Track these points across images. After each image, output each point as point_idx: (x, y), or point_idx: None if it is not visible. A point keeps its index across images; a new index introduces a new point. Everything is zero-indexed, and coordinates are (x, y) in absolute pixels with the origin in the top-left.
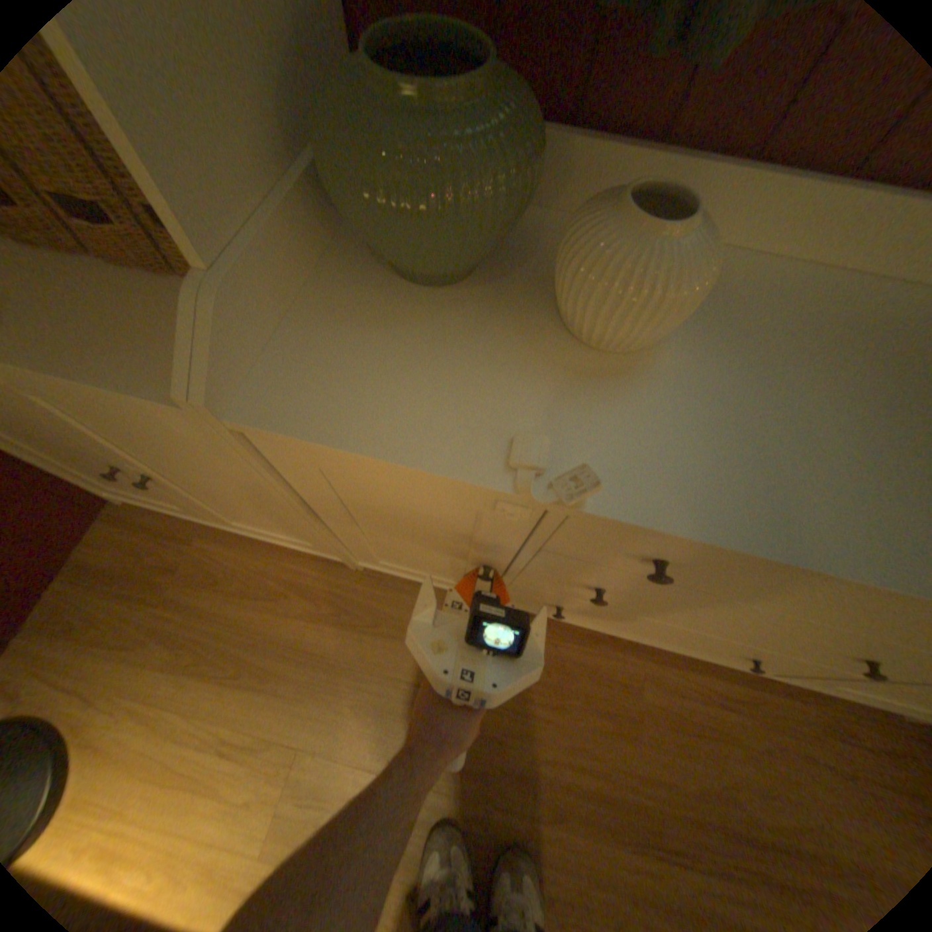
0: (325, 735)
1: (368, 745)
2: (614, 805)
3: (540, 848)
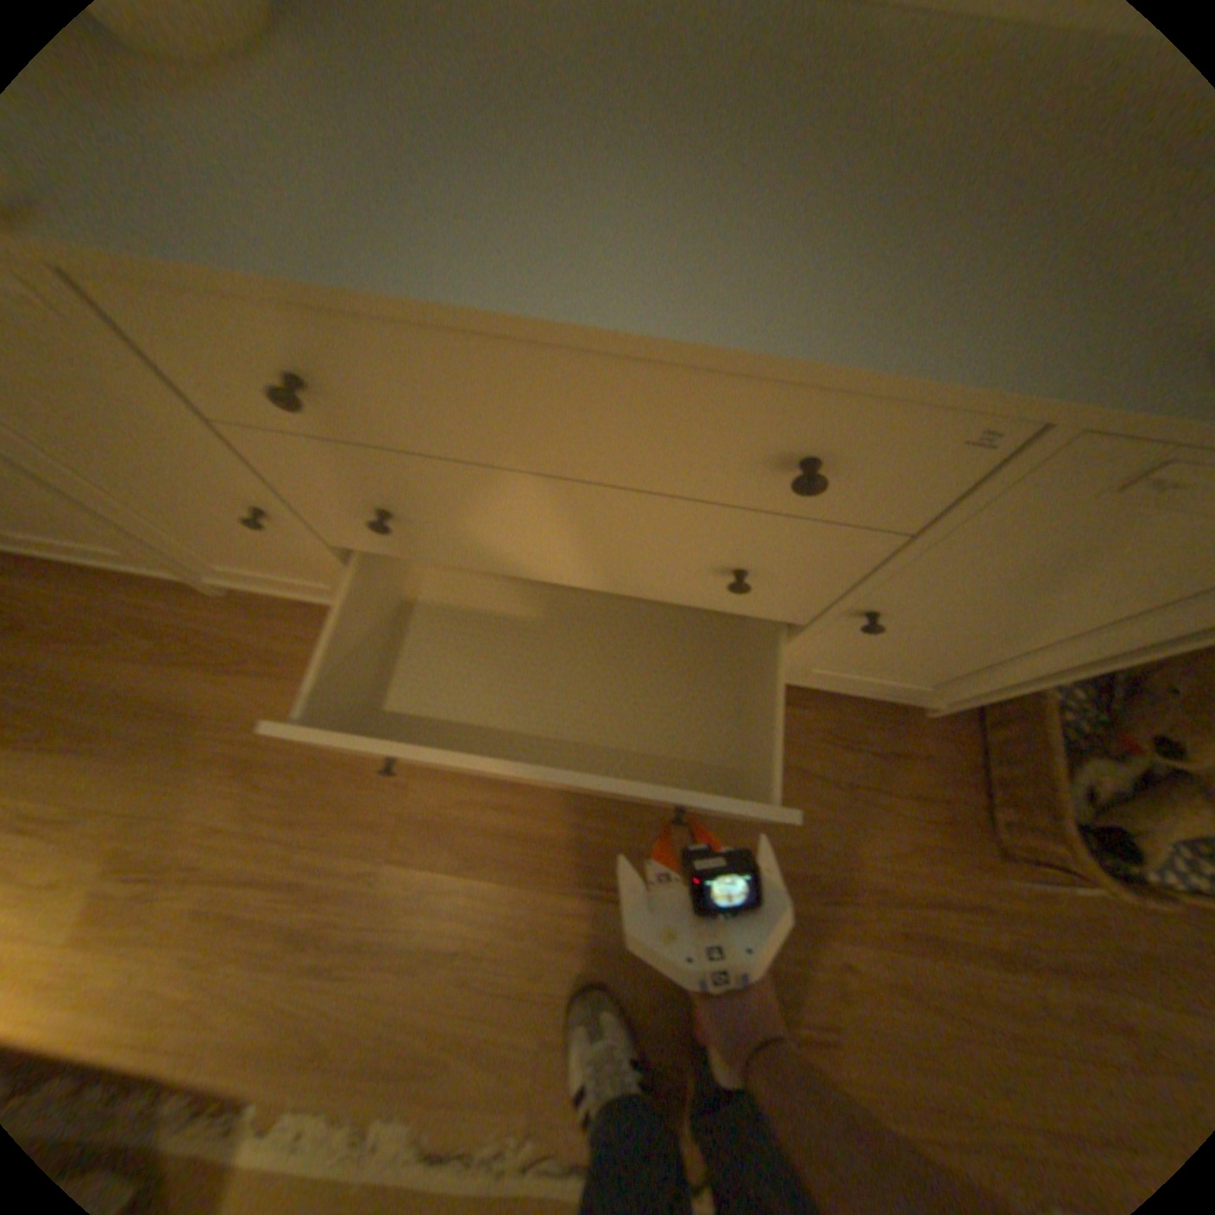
0: (158, 795)
1: (217, 803)
2: (540, 843)
3: (438, 899)
